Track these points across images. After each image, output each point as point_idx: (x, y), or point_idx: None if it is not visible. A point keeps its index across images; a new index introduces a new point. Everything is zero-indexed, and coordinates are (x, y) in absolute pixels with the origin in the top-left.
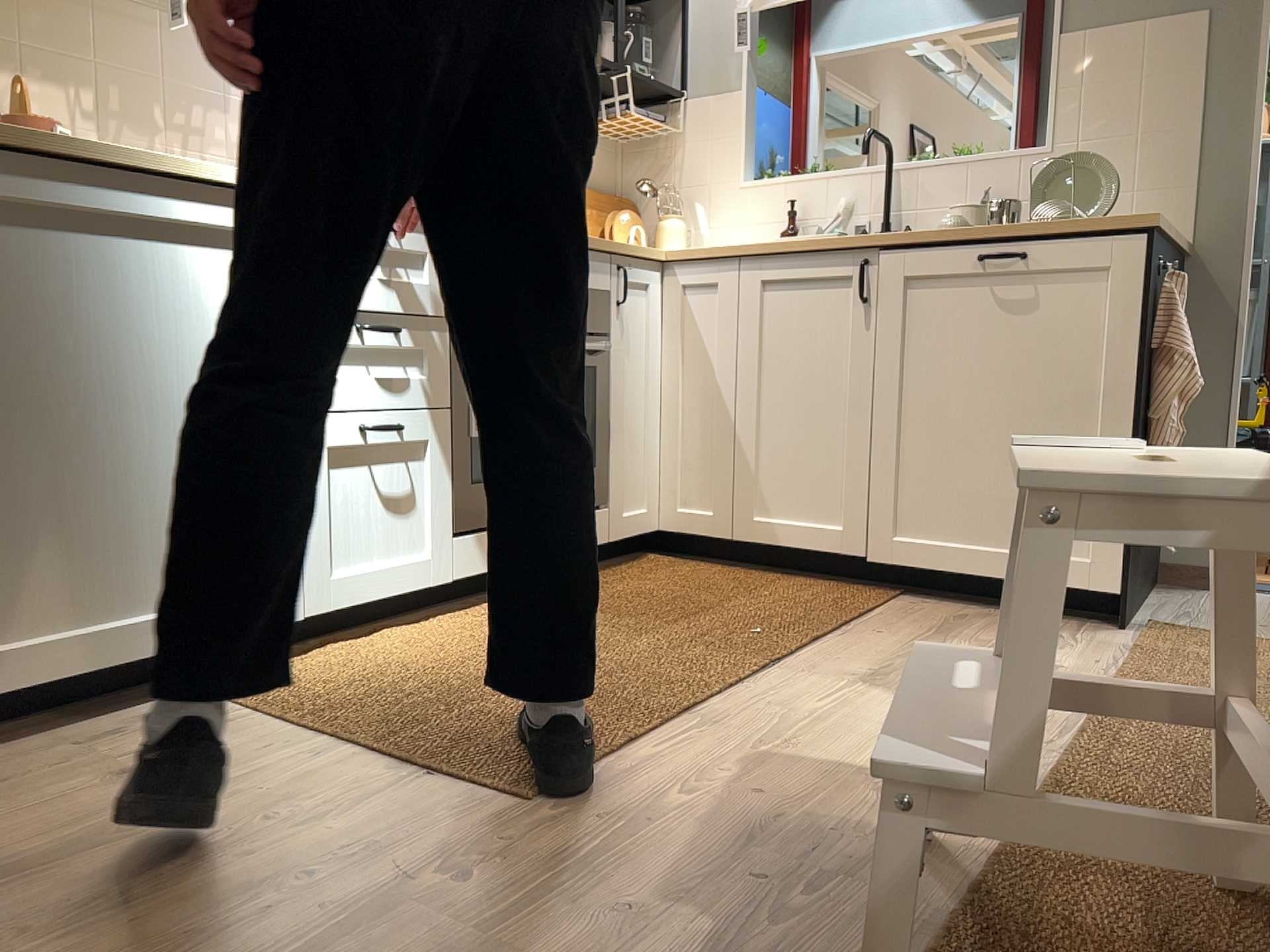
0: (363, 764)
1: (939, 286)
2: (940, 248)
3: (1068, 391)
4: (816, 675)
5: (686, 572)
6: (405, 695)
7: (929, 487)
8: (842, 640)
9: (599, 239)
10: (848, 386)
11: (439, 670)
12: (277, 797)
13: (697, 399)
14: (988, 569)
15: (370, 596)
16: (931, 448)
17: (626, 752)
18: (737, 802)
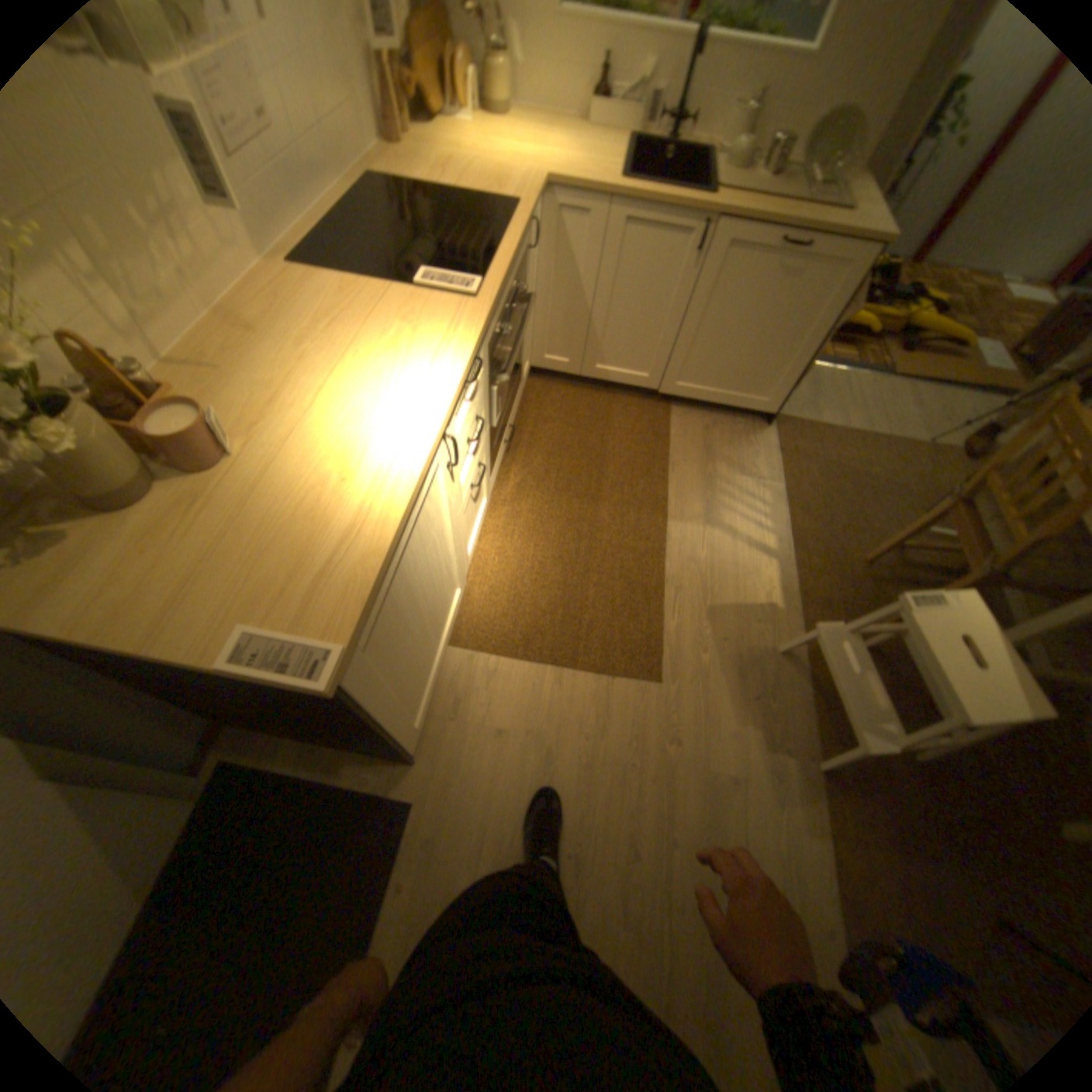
0: (591, 686)
1: (751, 248)
2: (760, 217)
3: (797, 323)
4: (692, 526)
5: (562, 406)
6: (552, 615)
7: (702, 360)
8: (681, 481)
9: (522, 203)
10: (671, 300)
11: (543, 582)
12: (577, 720)
13: (562, 292)
14: (720, 400)
15: (477, 542)
16: (710, 341)
17: (670, 629)
18: (724, 648)
